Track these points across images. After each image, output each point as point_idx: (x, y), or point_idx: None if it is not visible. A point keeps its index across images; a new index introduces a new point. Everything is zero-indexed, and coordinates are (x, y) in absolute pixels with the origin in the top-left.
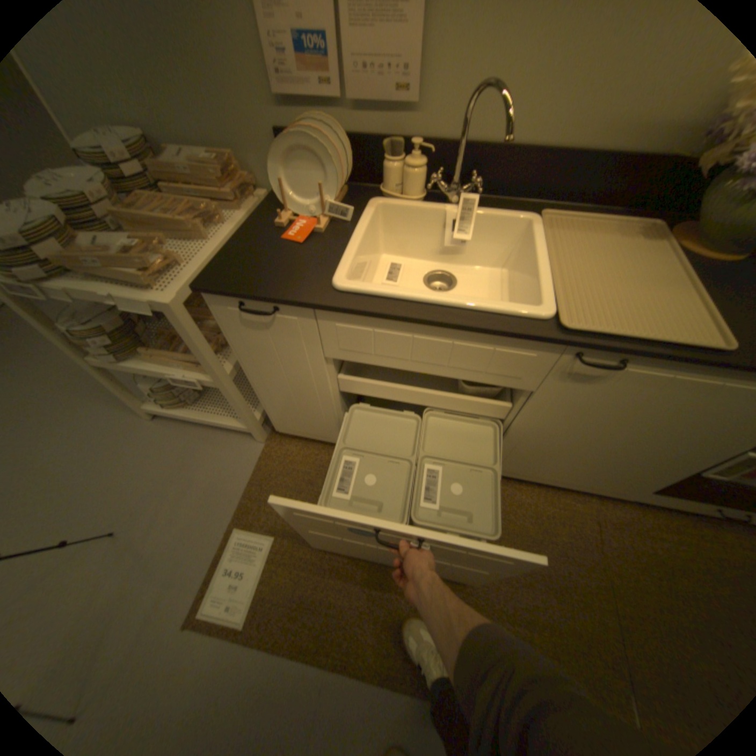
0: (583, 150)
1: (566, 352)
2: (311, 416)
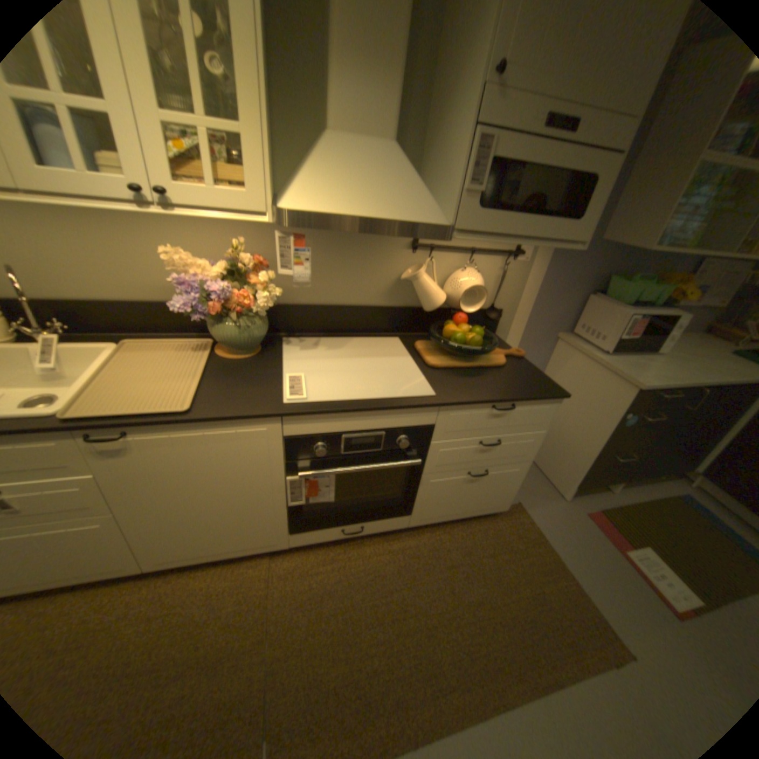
0: (141, 302)
1: (75, 435)
2: None
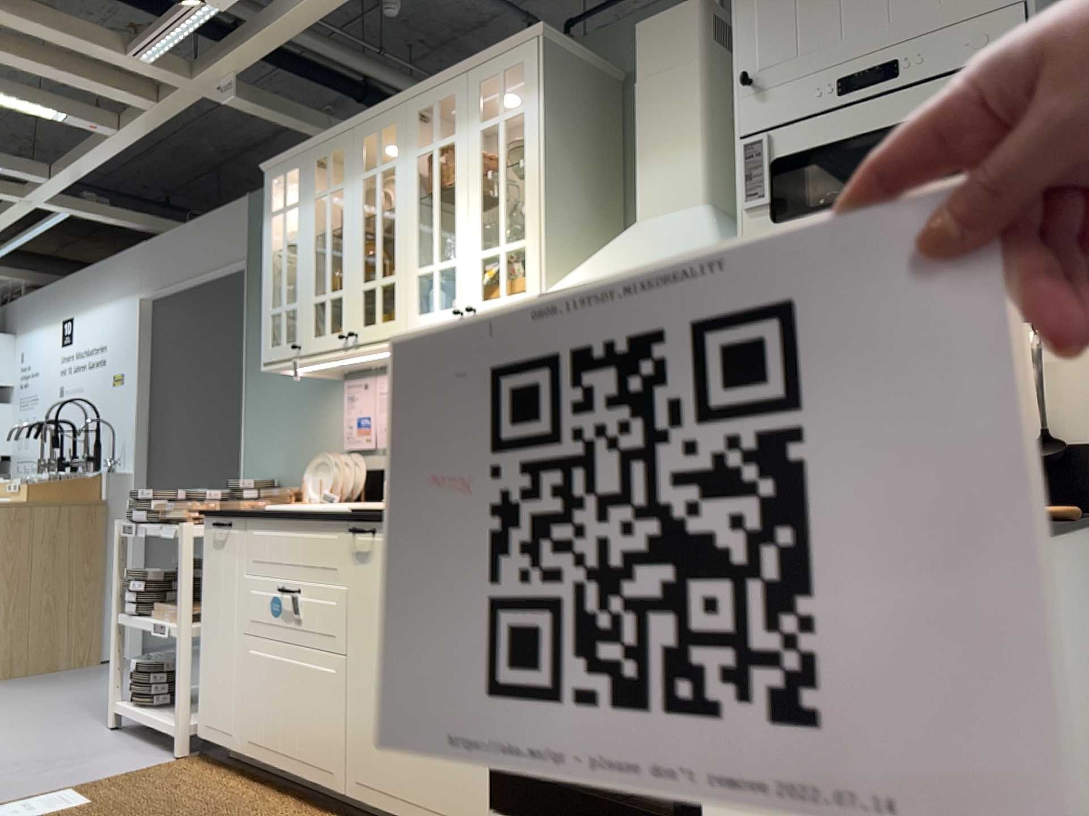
0: None
1: (346, 527)
2: (225, 680)
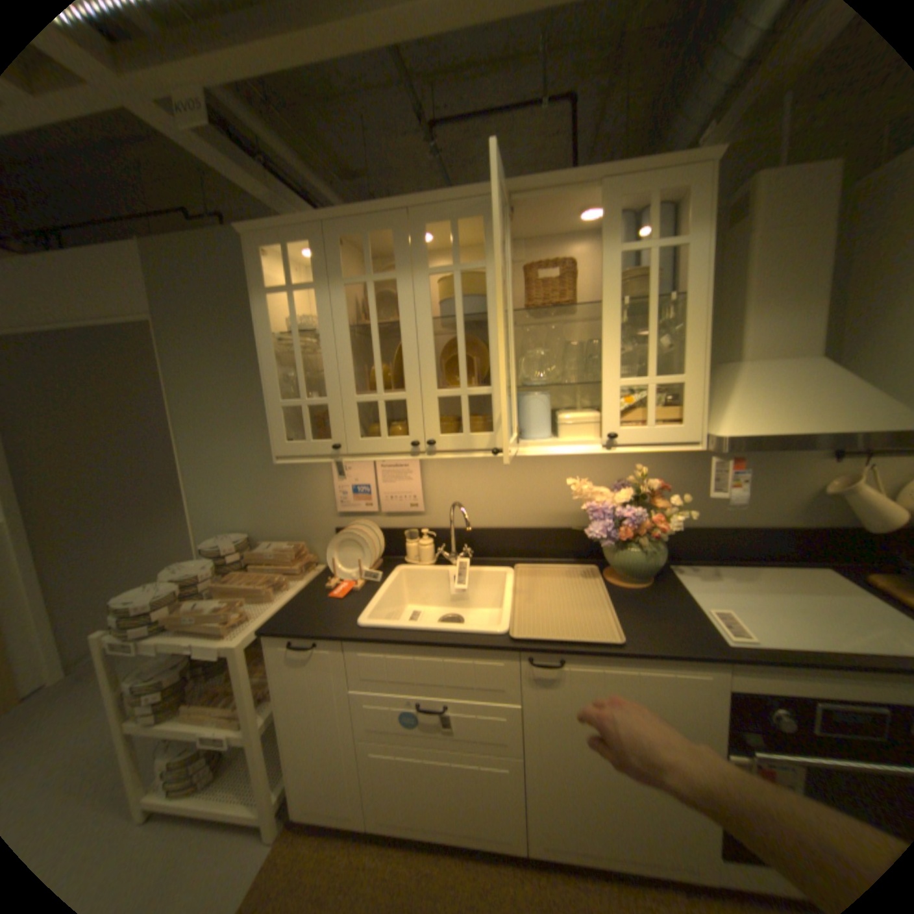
0: (529, 529)
1: (520, 658)
2: (332, 779)
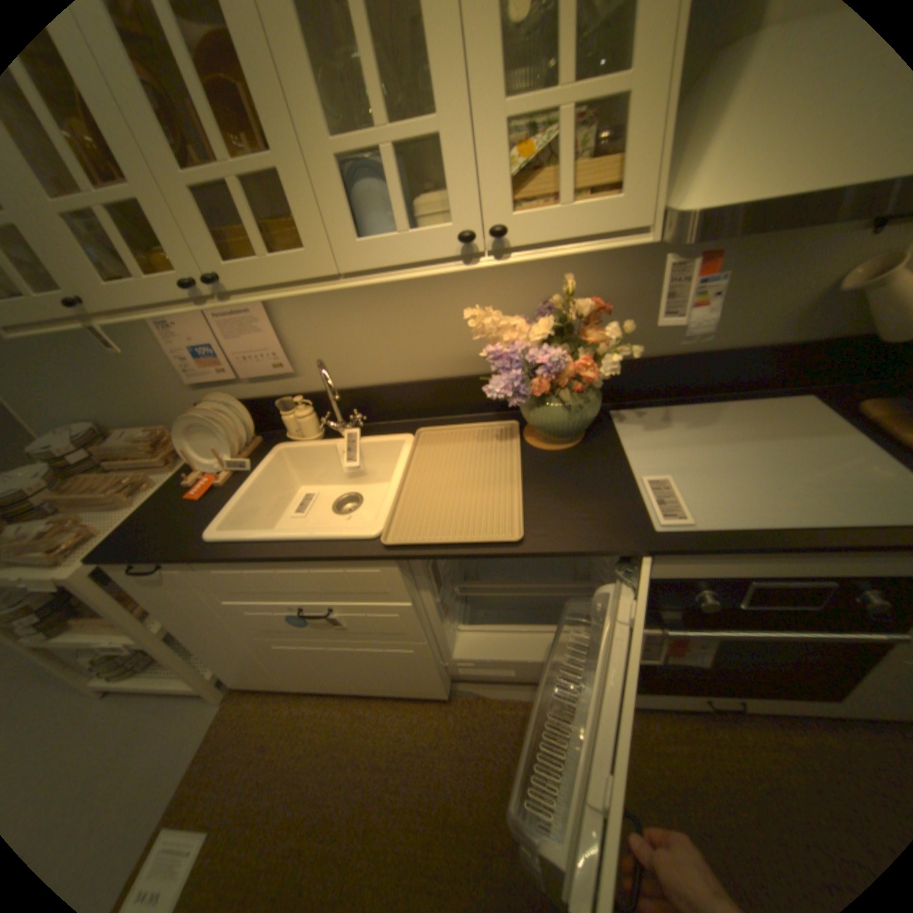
0: (433, 381)
1: (396, 563)
2: (247, 663)
